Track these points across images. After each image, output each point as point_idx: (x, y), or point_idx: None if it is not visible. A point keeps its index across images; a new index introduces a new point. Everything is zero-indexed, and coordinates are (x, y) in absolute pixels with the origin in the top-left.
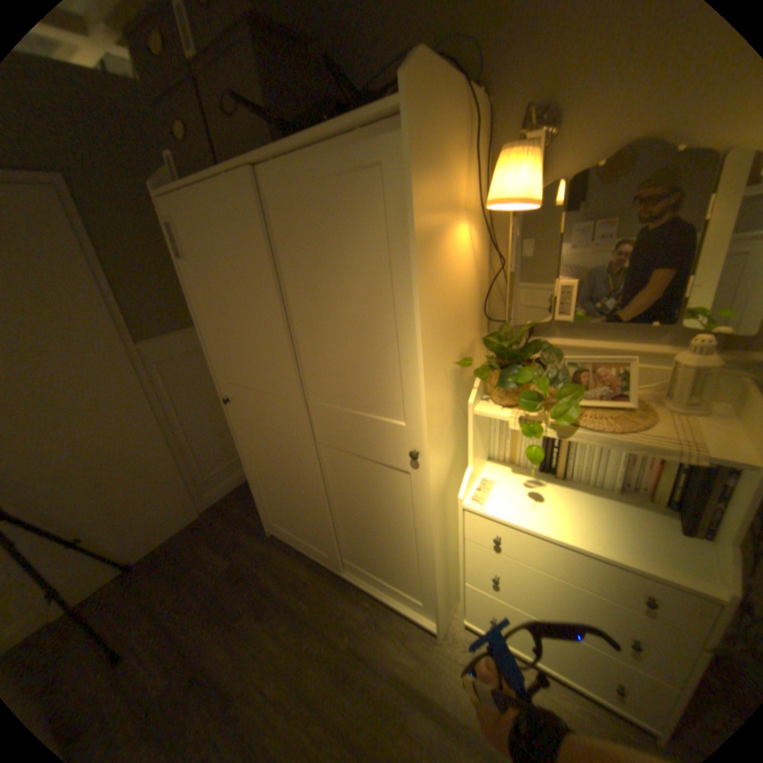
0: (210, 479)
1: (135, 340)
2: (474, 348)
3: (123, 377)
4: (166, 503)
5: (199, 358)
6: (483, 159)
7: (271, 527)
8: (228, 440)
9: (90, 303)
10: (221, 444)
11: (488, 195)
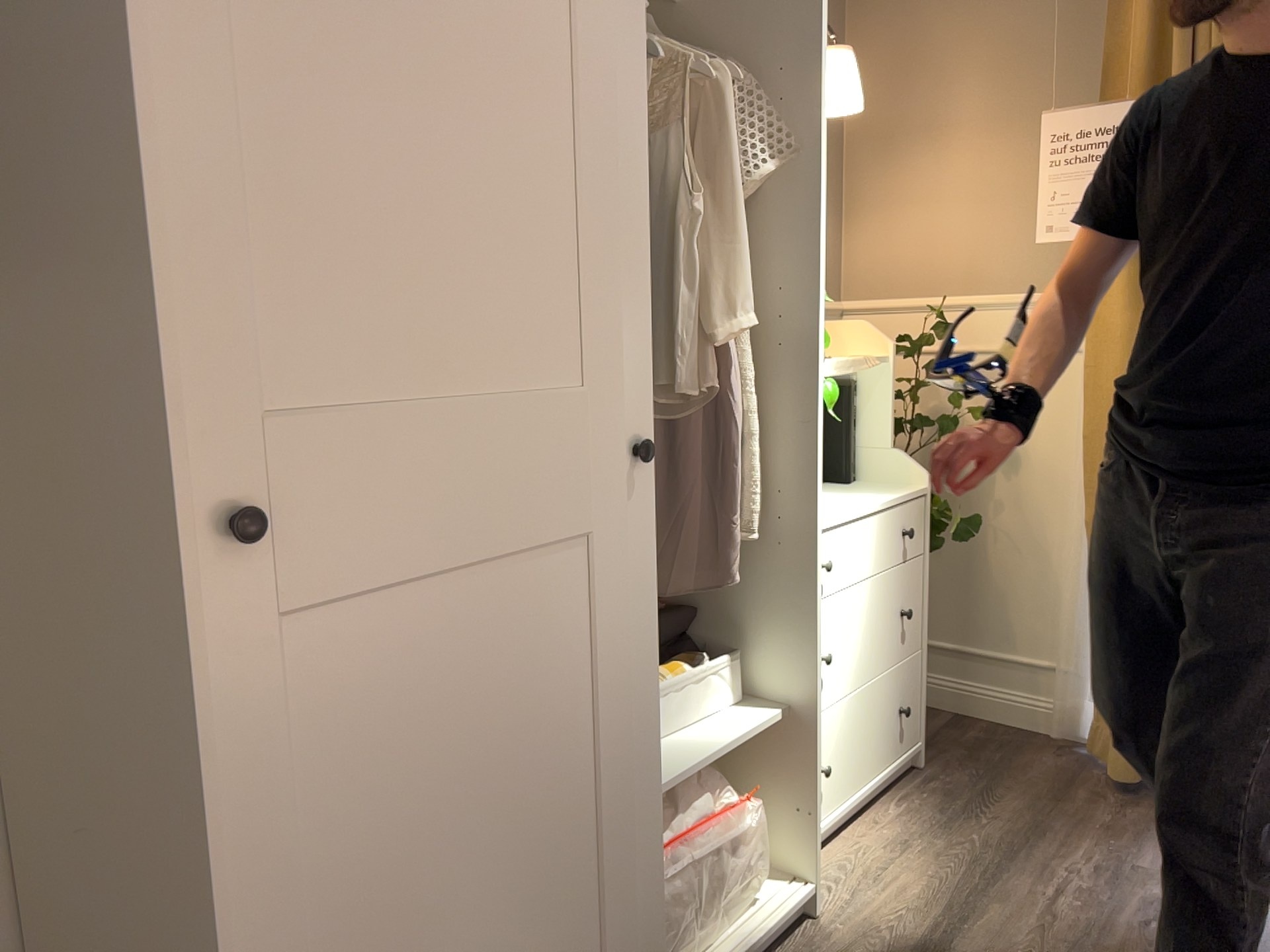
0: None
1: None
2: None
3: None
4: None
5: None
6: None
7: None
8: None
9: None
10: None
11: None
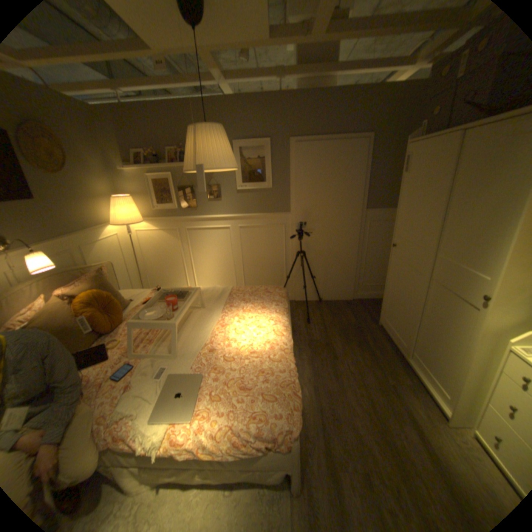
0: (366, 287)
1: (368, 208)
2: None
3: (356, 223)
4: (345, 285)
5: (391, 225)
6: None
7: (385, 320)
8: (384, 273)
9: (360, 188)
10: (380, 273)
11: None
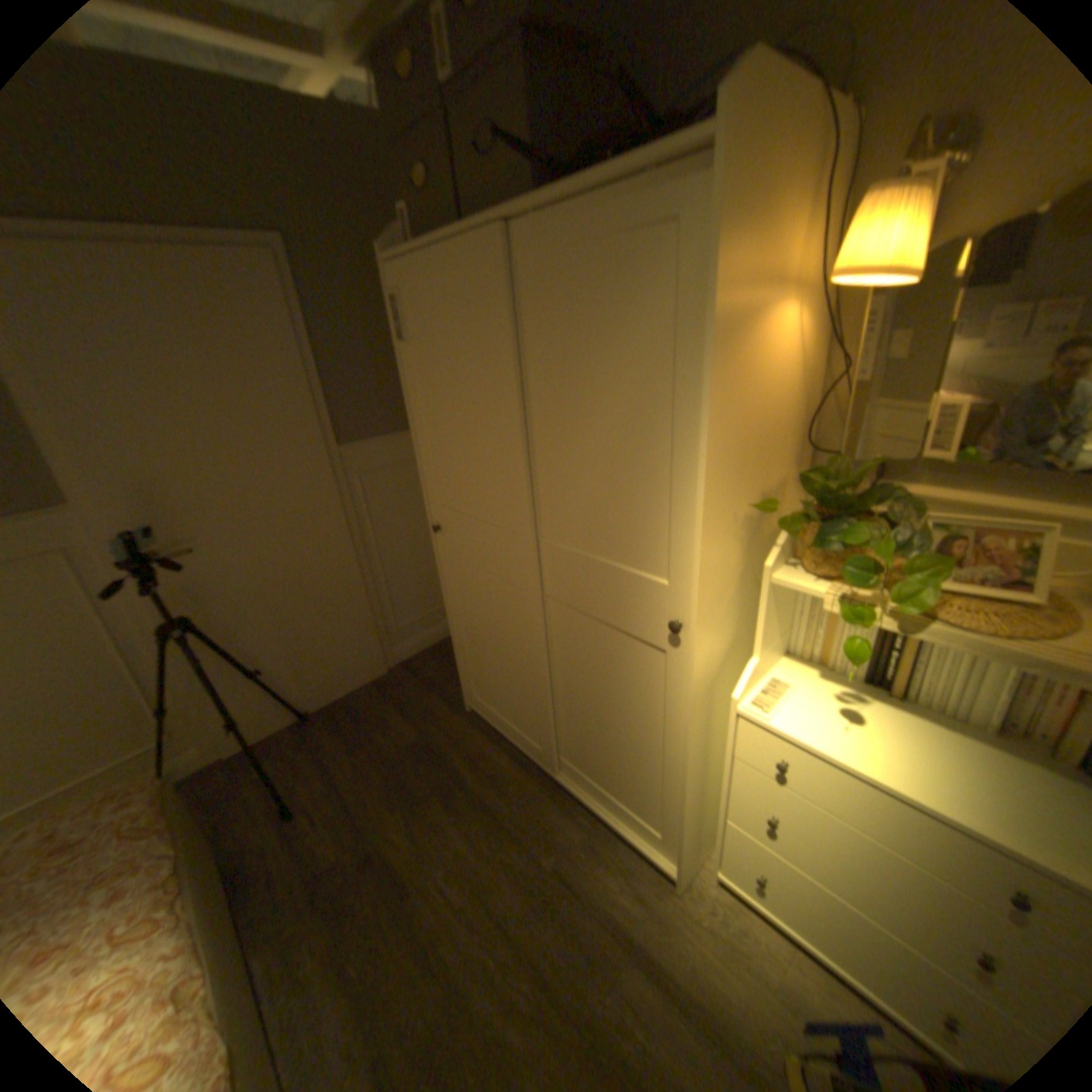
0: (405, 627)
1: (338, 442)
2: (786, 488)
3: (322, 485)
4: (353, 648)
5: (407, 471)
6: (836, 205)
7: (473, 699)
8: (430, 582)
9: (295, 392)
10: (422, 585)
11: (837, 260)
